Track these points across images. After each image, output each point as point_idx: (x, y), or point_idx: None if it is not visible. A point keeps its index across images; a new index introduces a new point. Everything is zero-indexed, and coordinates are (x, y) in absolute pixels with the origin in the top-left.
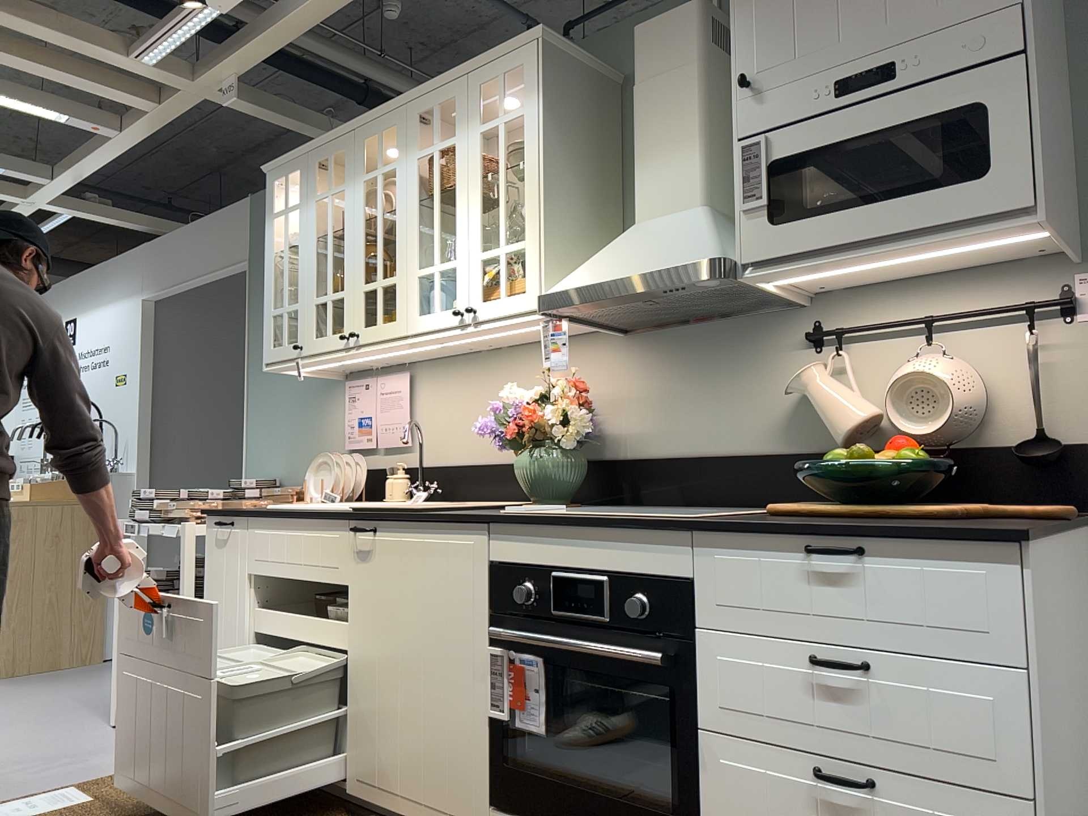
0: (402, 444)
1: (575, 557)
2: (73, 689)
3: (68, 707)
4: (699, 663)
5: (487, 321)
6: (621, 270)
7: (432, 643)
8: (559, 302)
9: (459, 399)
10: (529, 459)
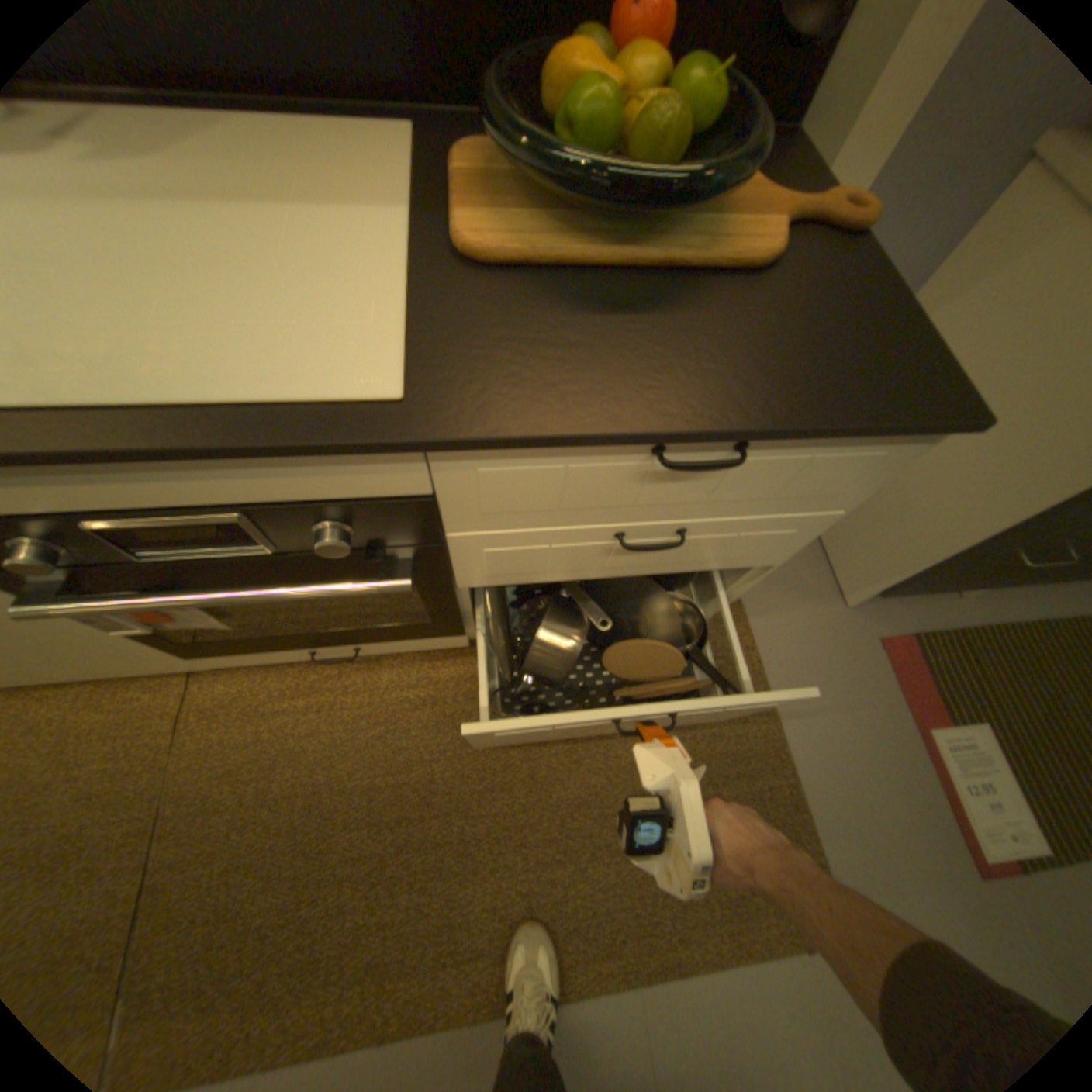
0: None
1: (116, 494)
2: None
3: None
4: (451, 555)
5: None
6: None
7: None
8: None
9: None
10: None
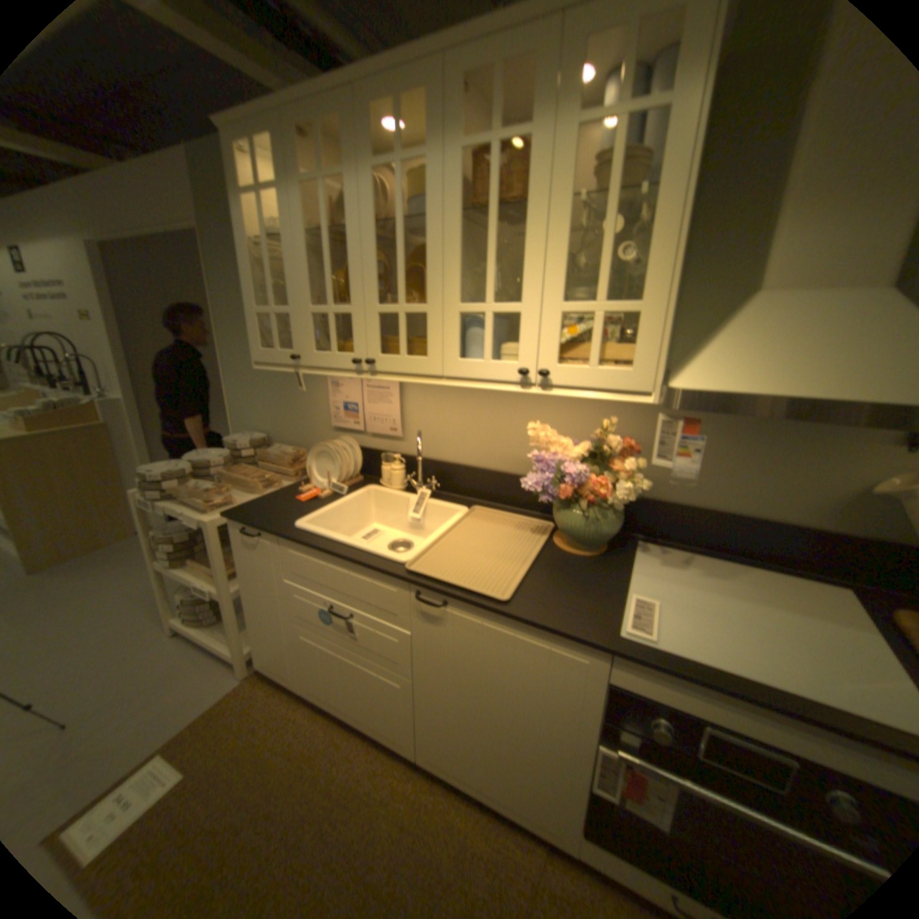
0: (393, 433)
1: (746, 725)
2: (119, 580)
3: (121, 609)
4: None
5: (560, 385)
6: (816, 380)
7: (522, 713)
8: (711, 405)
9: (455, 405)
10: (578, 514)
